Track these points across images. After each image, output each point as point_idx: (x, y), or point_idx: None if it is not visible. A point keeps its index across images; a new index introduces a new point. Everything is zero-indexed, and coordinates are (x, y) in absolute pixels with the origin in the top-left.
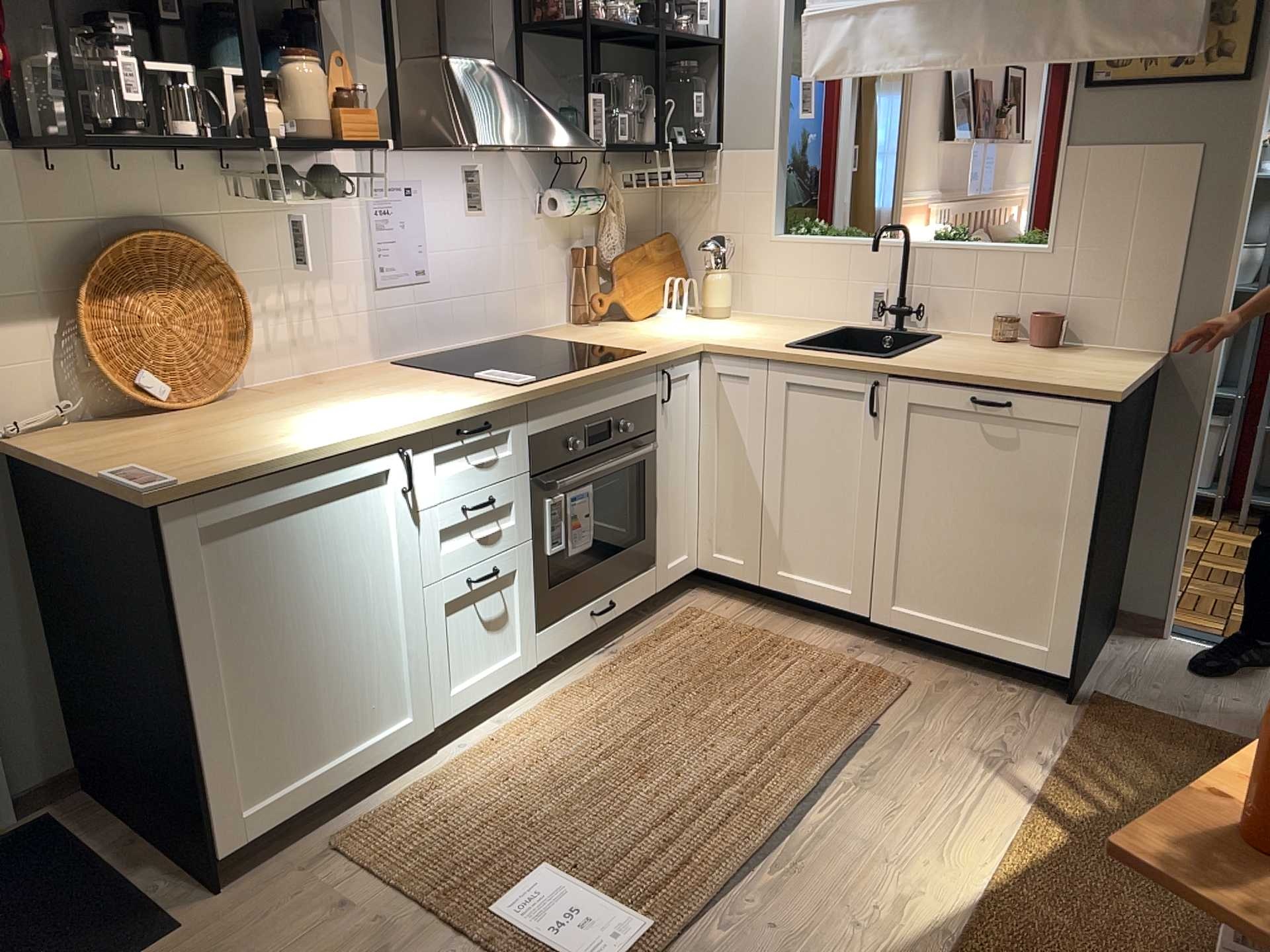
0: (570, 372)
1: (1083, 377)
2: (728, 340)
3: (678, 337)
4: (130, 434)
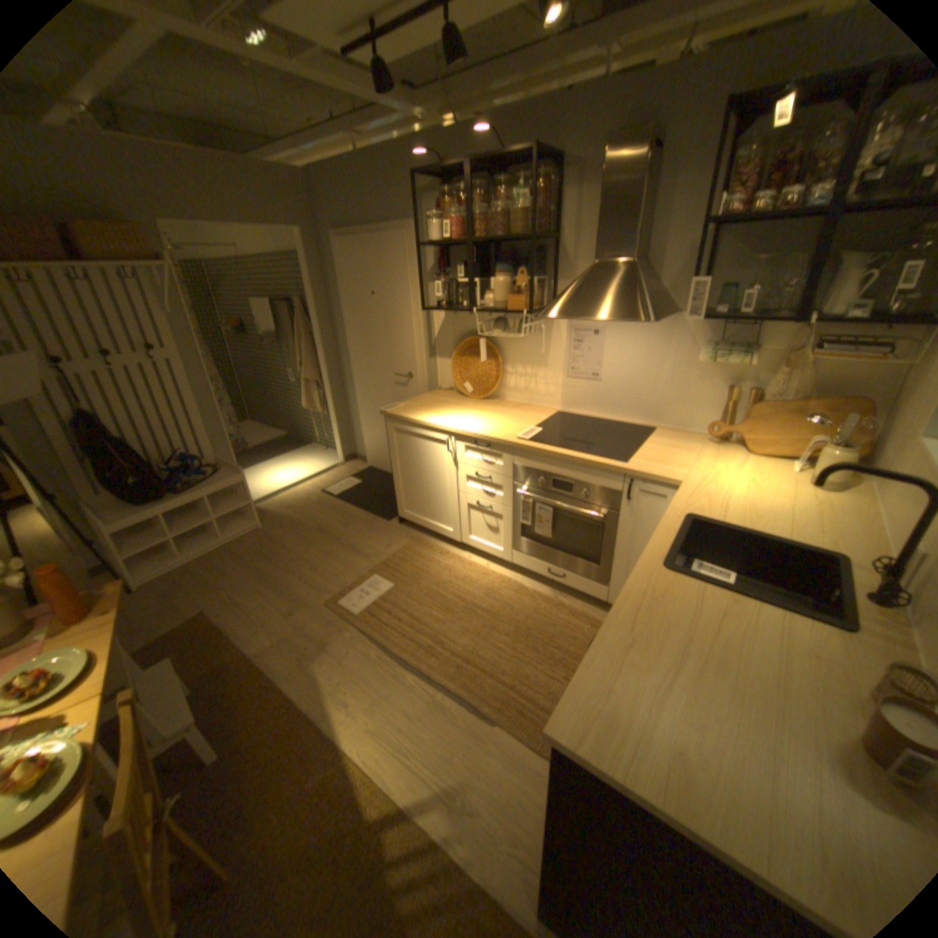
0: (551, 447)
1: (622, 719)
2: (699, 491)
3: (697, 472)
4: (443, 398)
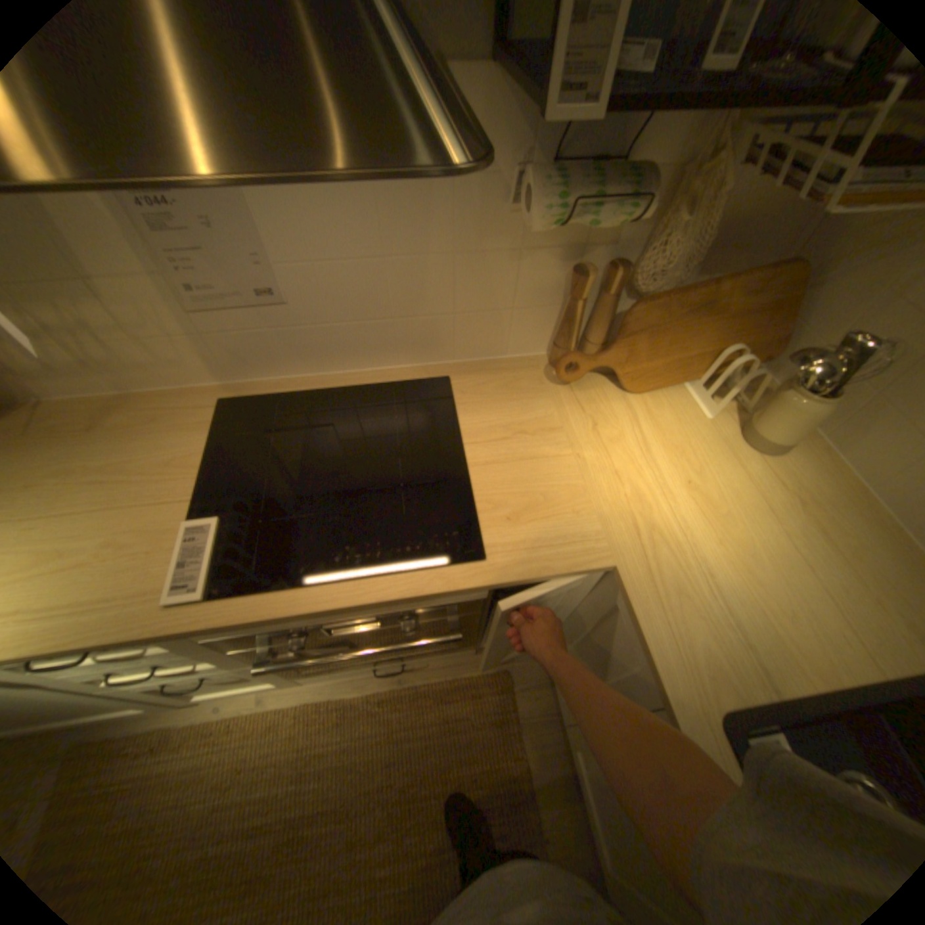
0: (285, 589)
1: None
2: (660, 583)
3: (608, 505)
4: None
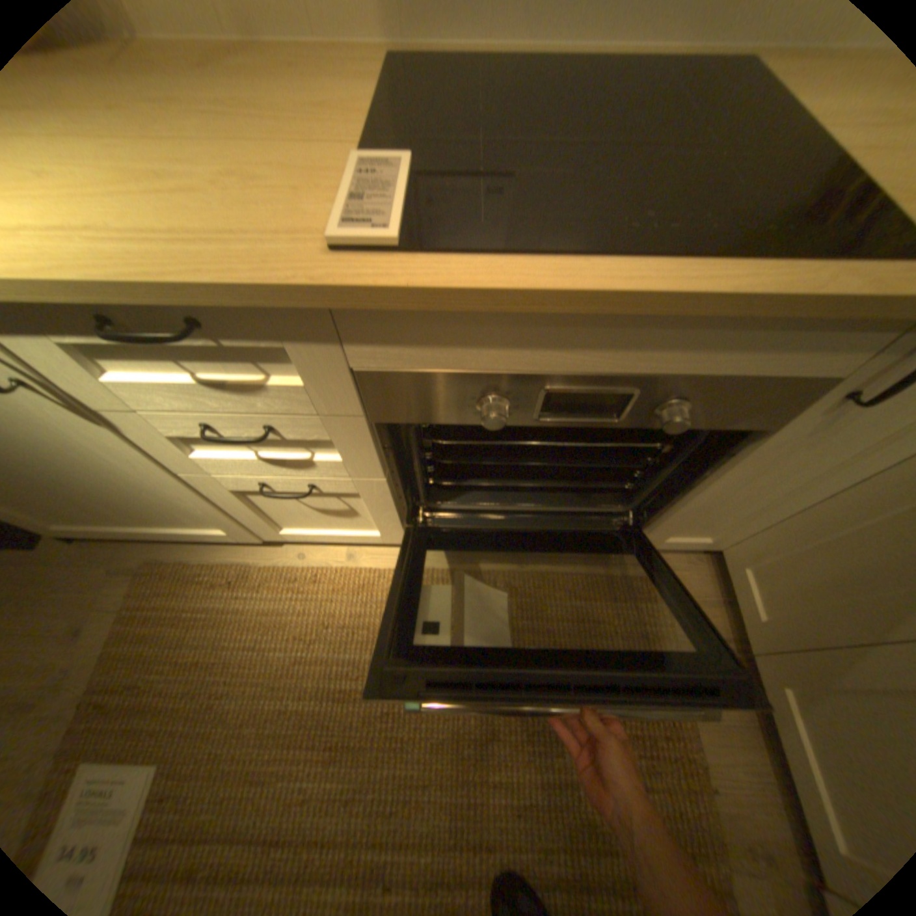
0: (547, 251)
1: None
2: None
3: None
4: None
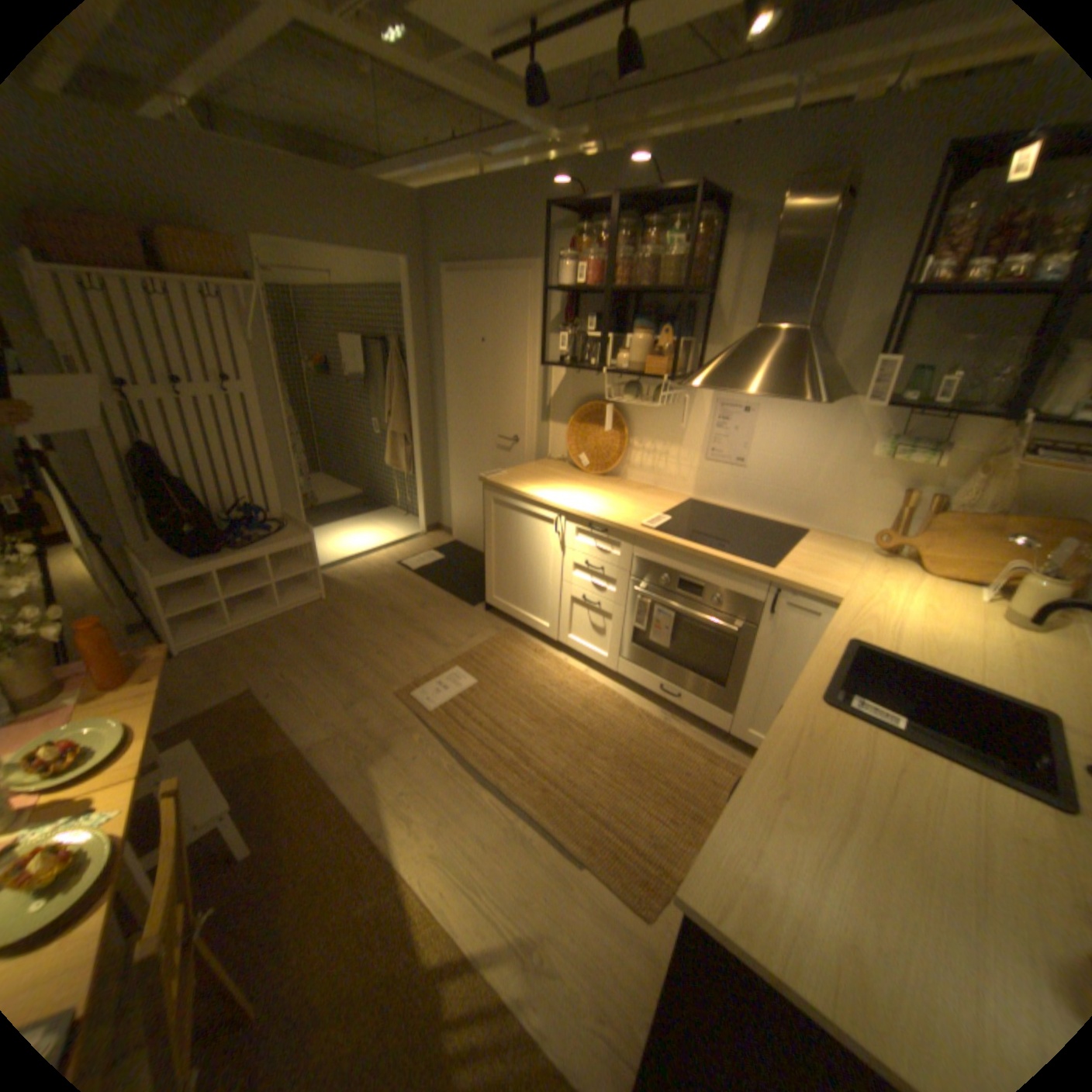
0: (683, 540)
1: (776, 891)
2: (865, 613)
3: (862, 589)
4: (554, 469)
